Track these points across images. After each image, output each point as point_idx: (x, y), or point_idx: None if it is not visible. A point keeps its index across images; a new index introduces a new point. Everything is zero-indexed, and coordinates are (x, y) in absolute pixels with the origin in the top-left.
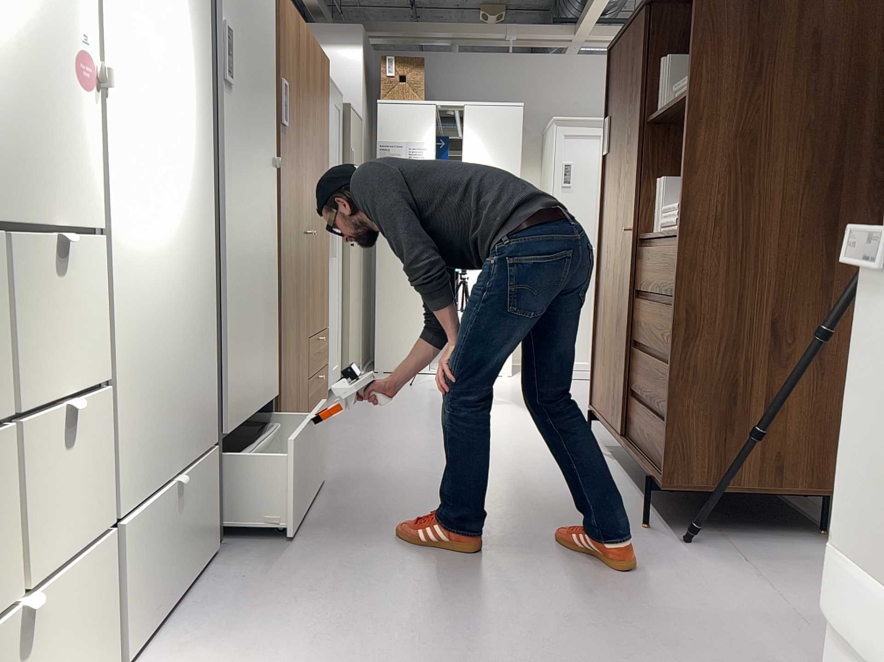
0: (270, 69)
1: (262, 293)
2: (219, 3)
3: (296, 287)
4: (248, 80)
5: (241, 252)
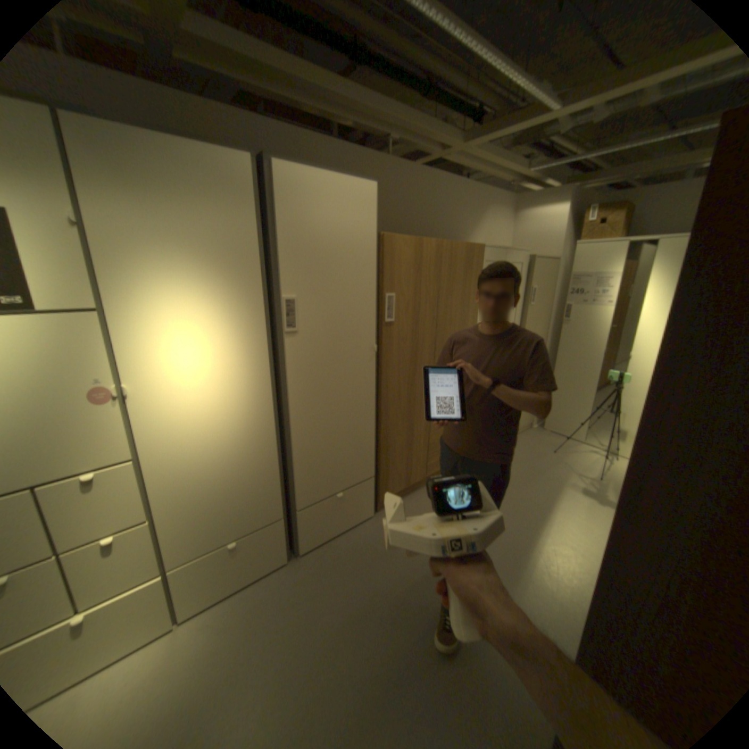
0: (367, 296)
1: (352, 429)
2: (282, 288)
3: (409, 410)
4: (328, 317)
5: (317, 416)
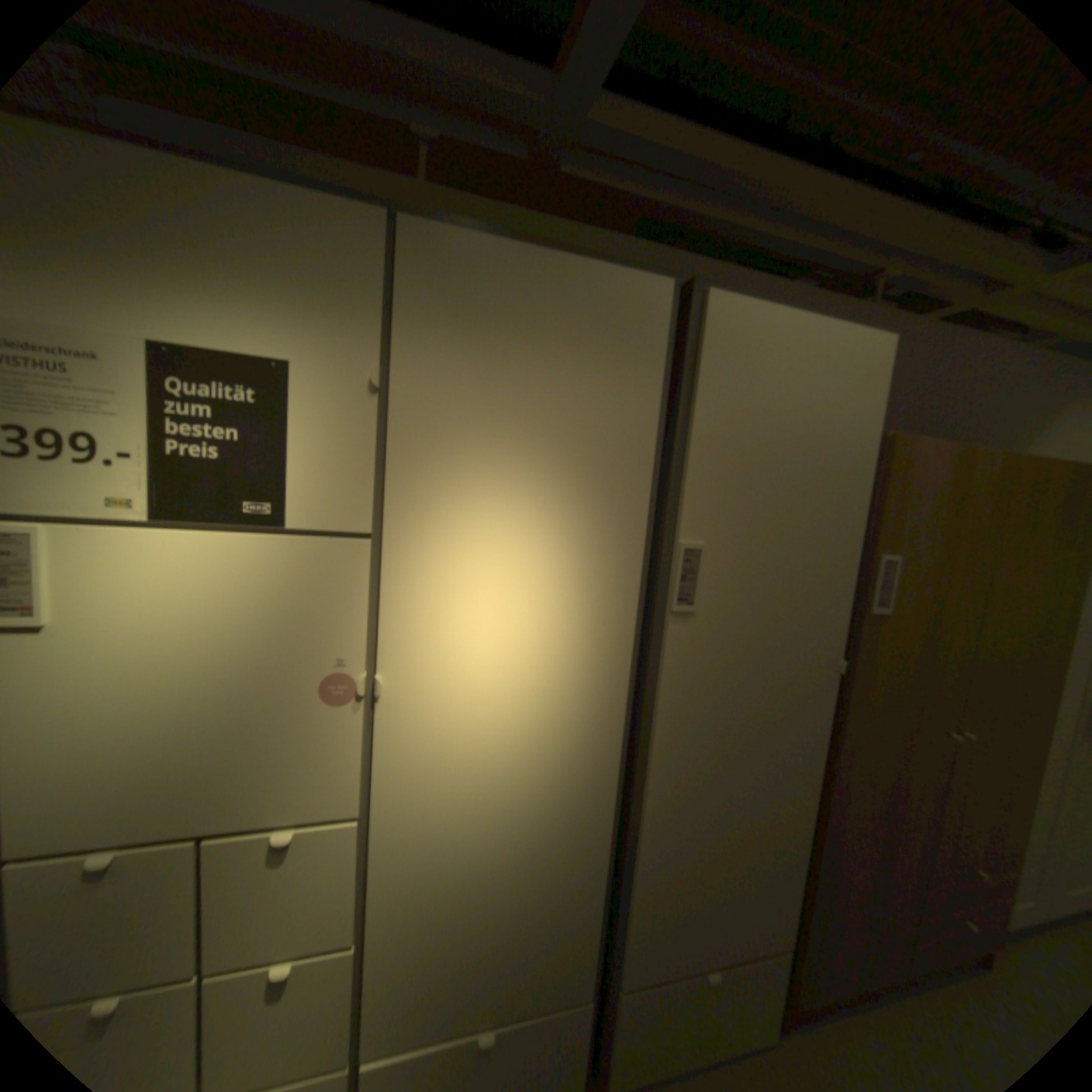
0: (843, 554)
1: (765, 834)
2: (682, 524)
3: (894, 813)
4: (758, 589)
5: (701, 793)
